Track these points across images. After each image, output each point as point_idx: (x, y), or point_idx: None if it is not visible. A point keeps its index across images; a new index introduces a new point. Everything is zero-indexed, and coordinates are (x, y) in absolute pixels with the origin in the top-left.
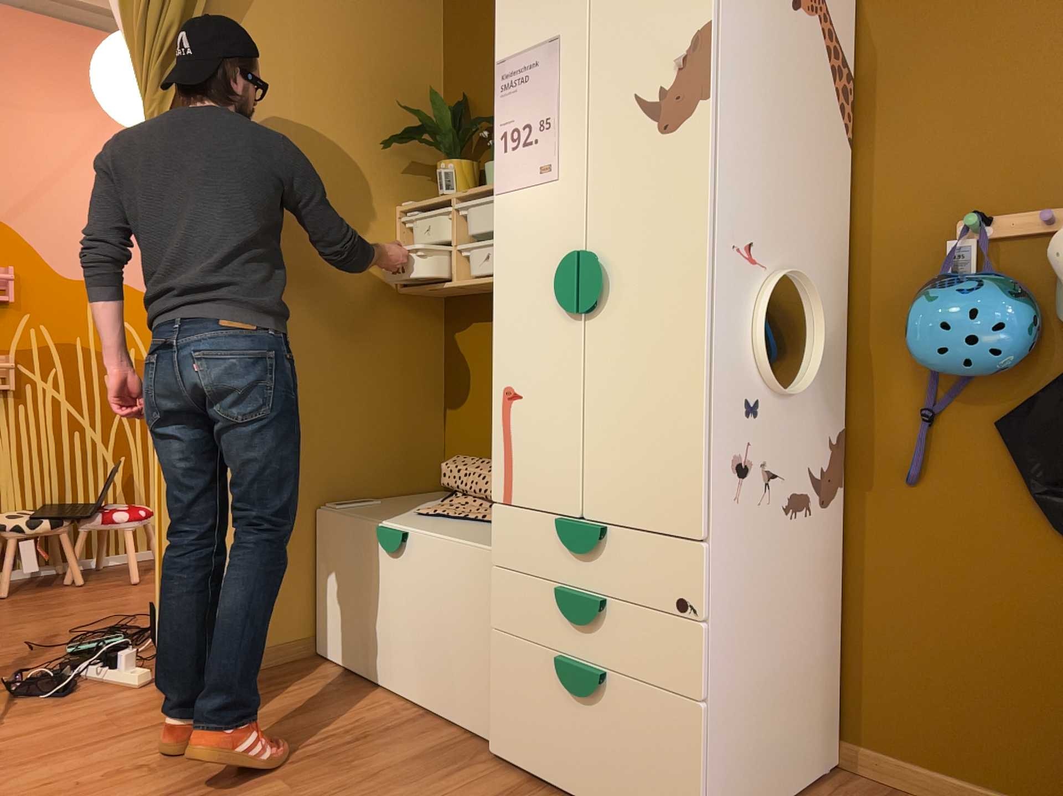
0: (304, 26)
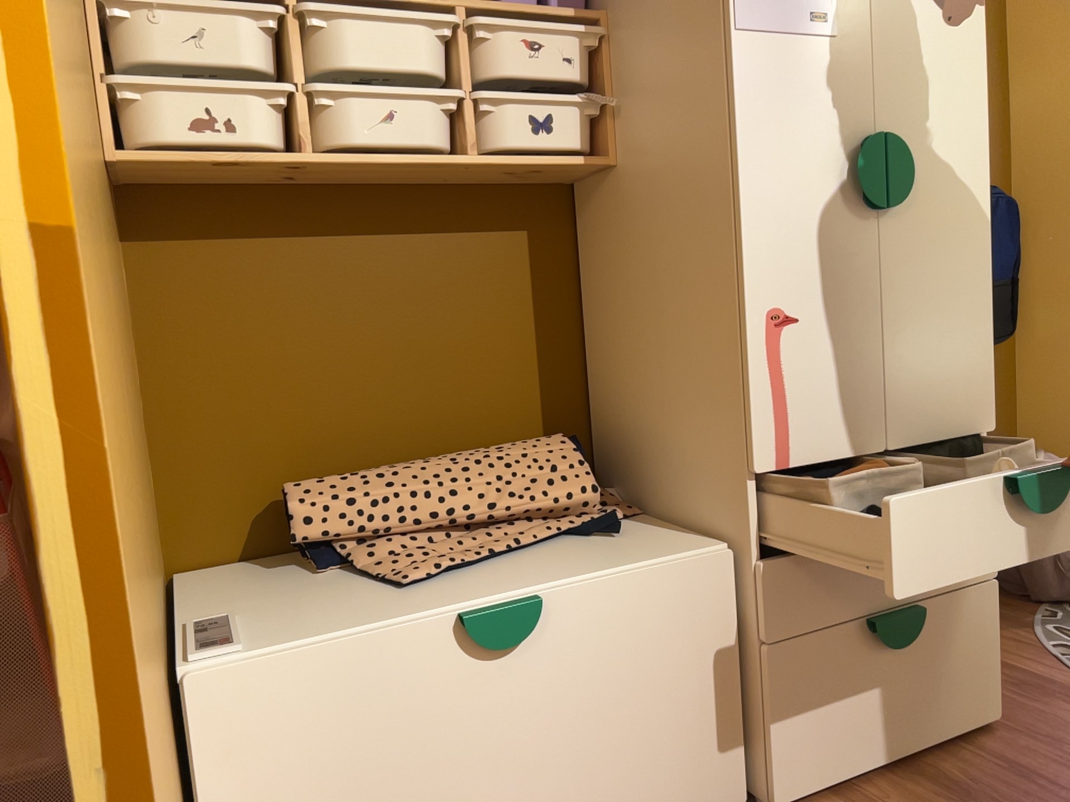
0: None
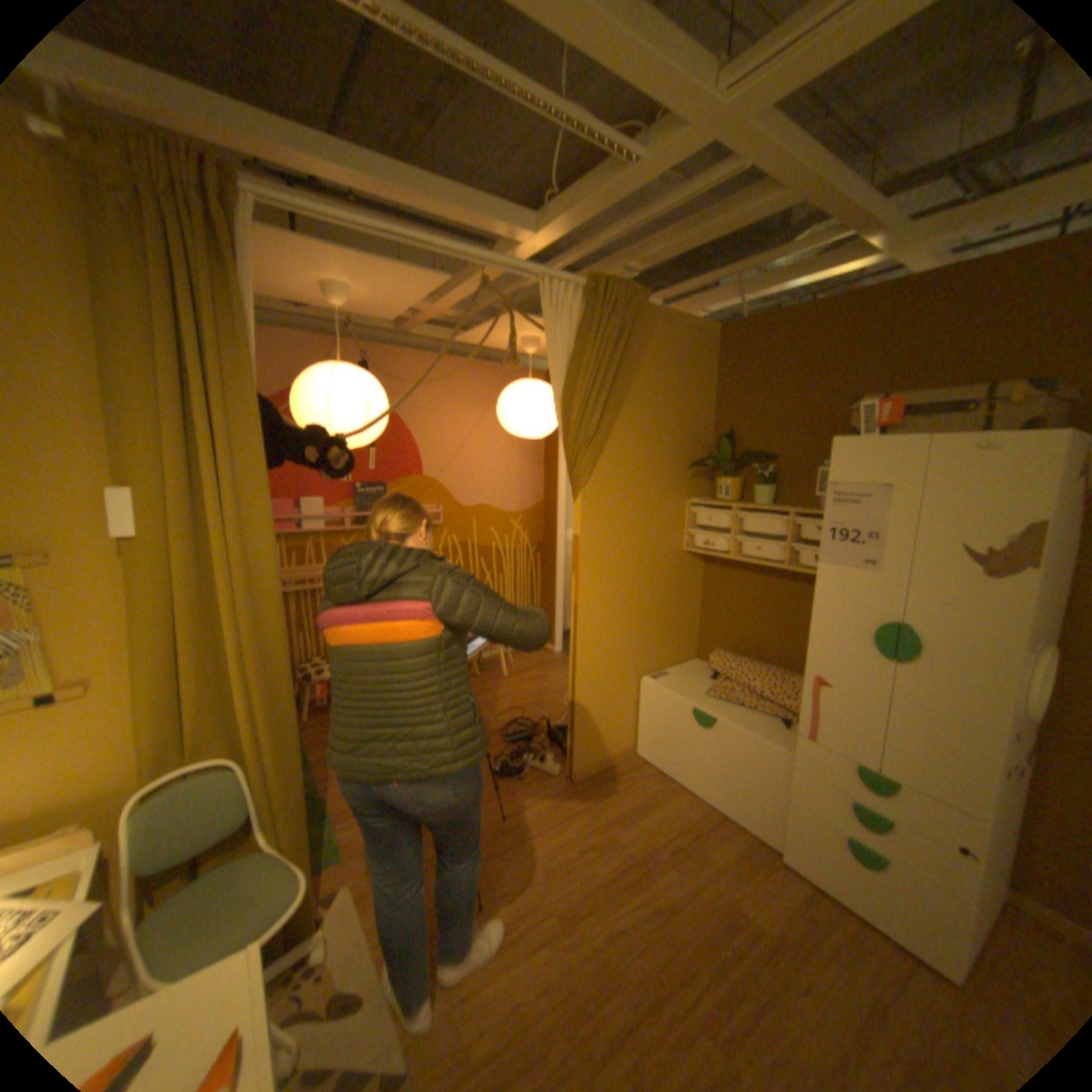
0: (647, 402)
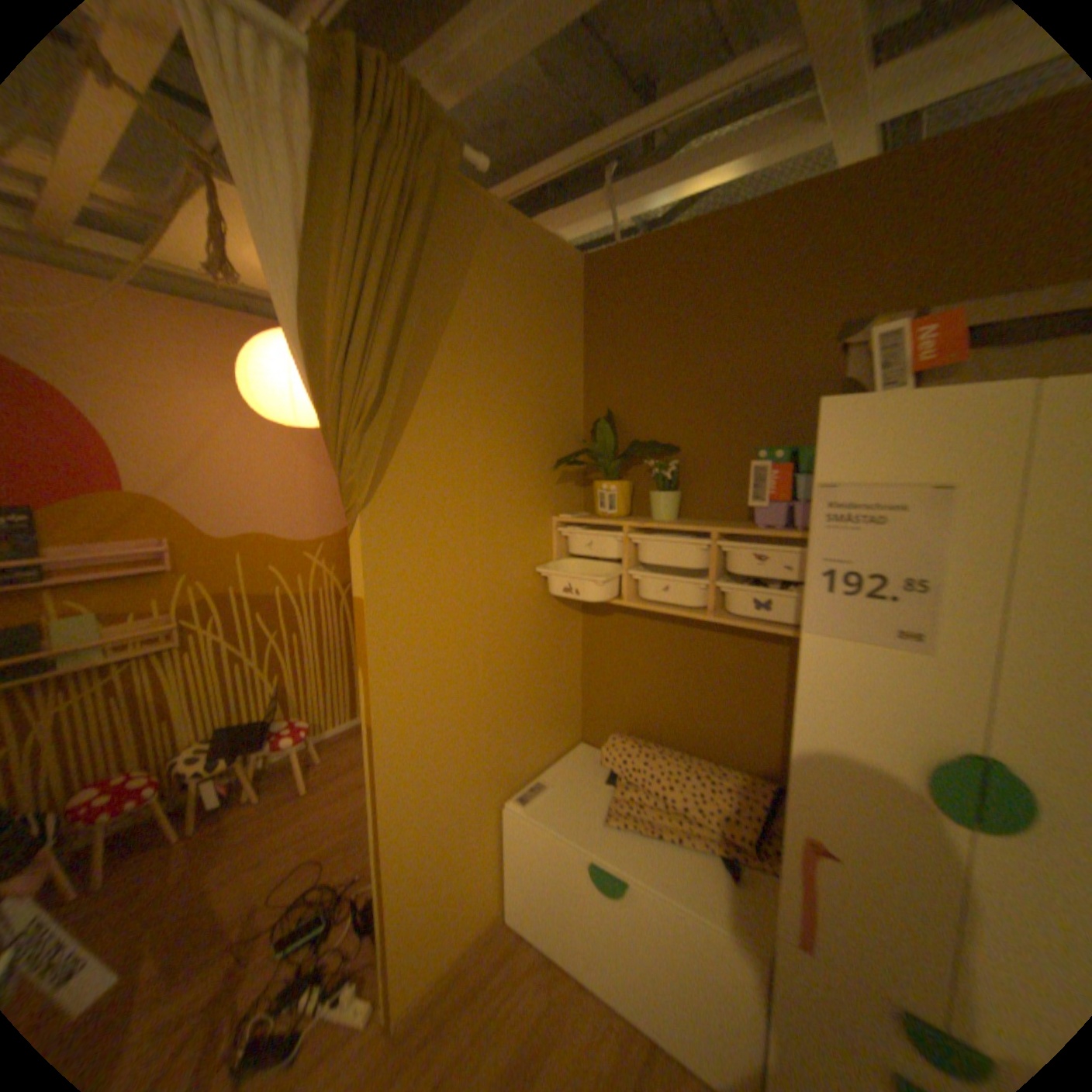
0: (481, 357)
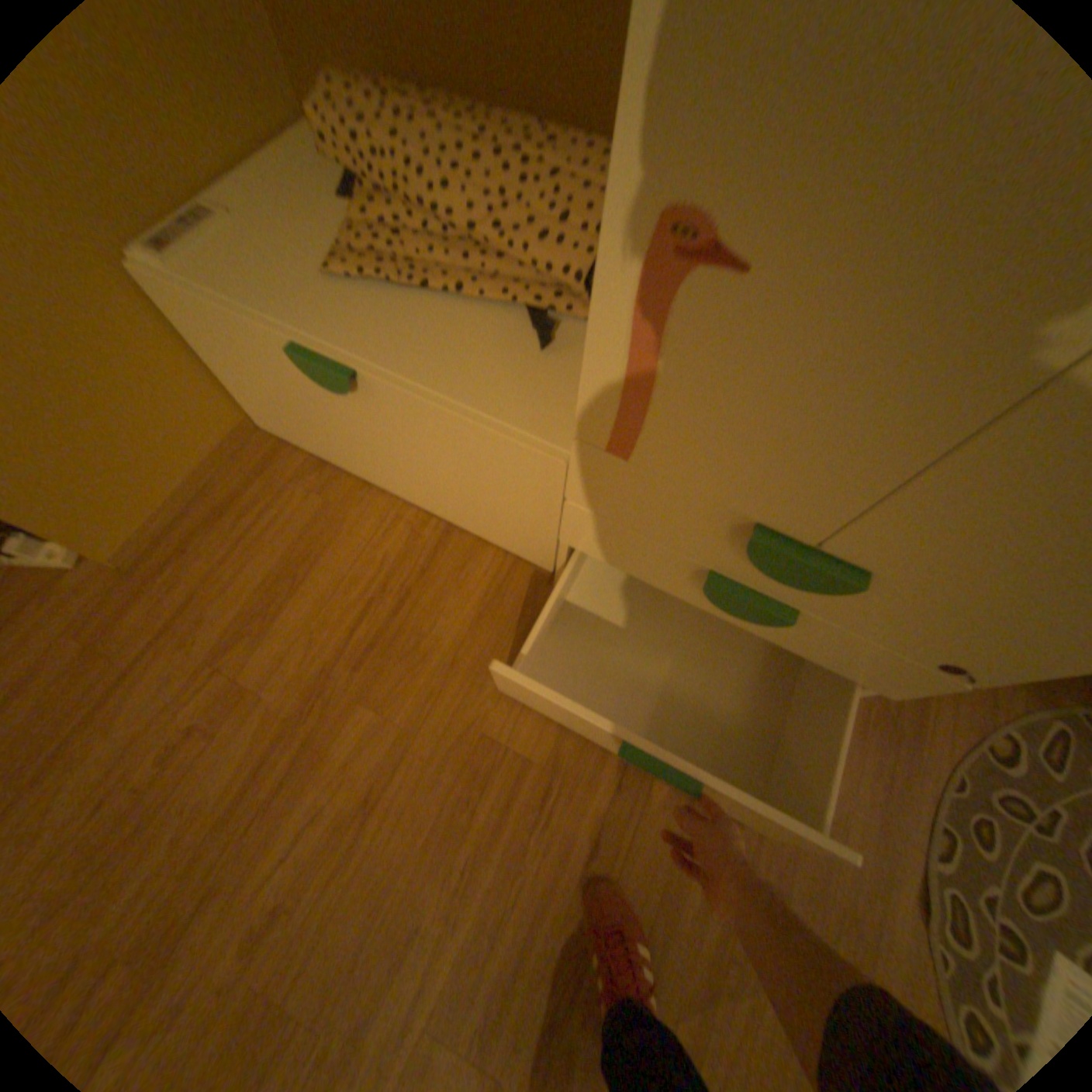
0: None
